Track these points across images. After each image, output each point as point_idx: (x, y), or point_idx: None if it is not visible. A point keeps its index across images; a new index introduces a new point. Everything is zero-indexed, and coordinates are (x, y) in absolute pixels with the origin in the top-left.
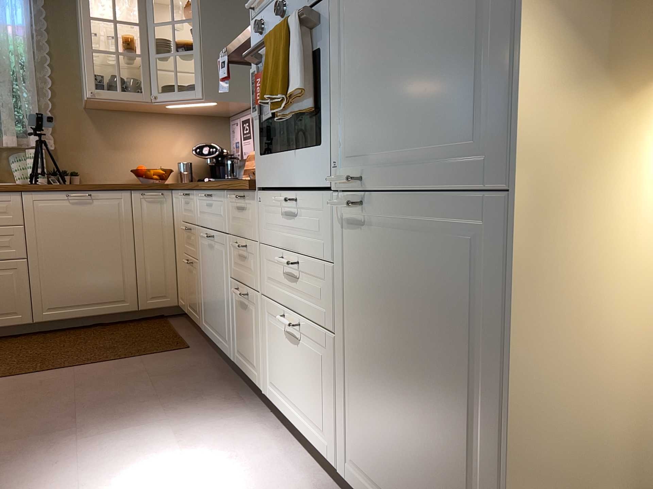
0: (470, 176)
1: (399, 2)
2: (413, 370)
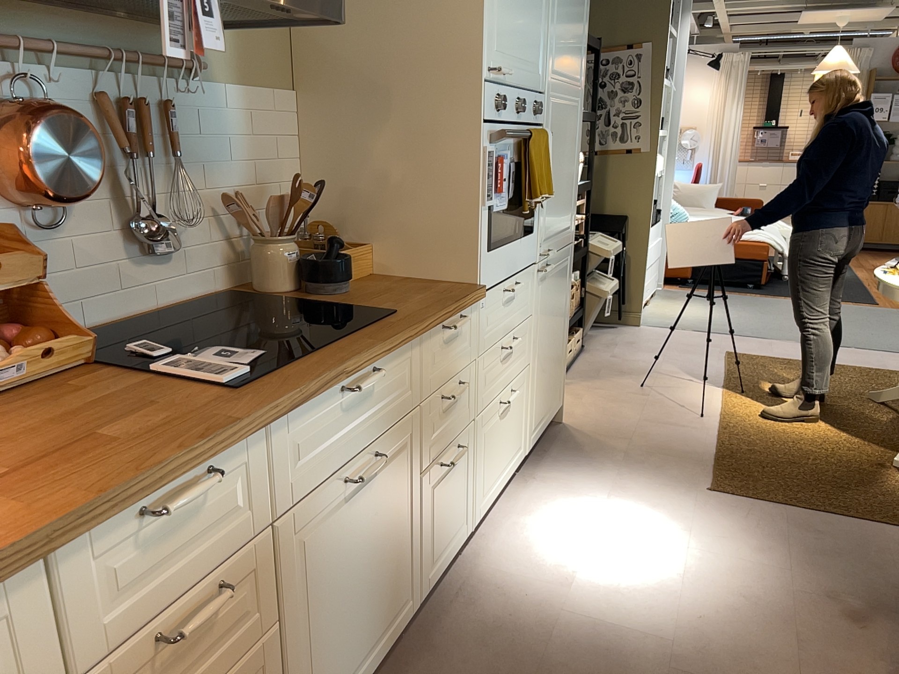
0: (567, 239)
1: (560, 158)
2: (552, 335)
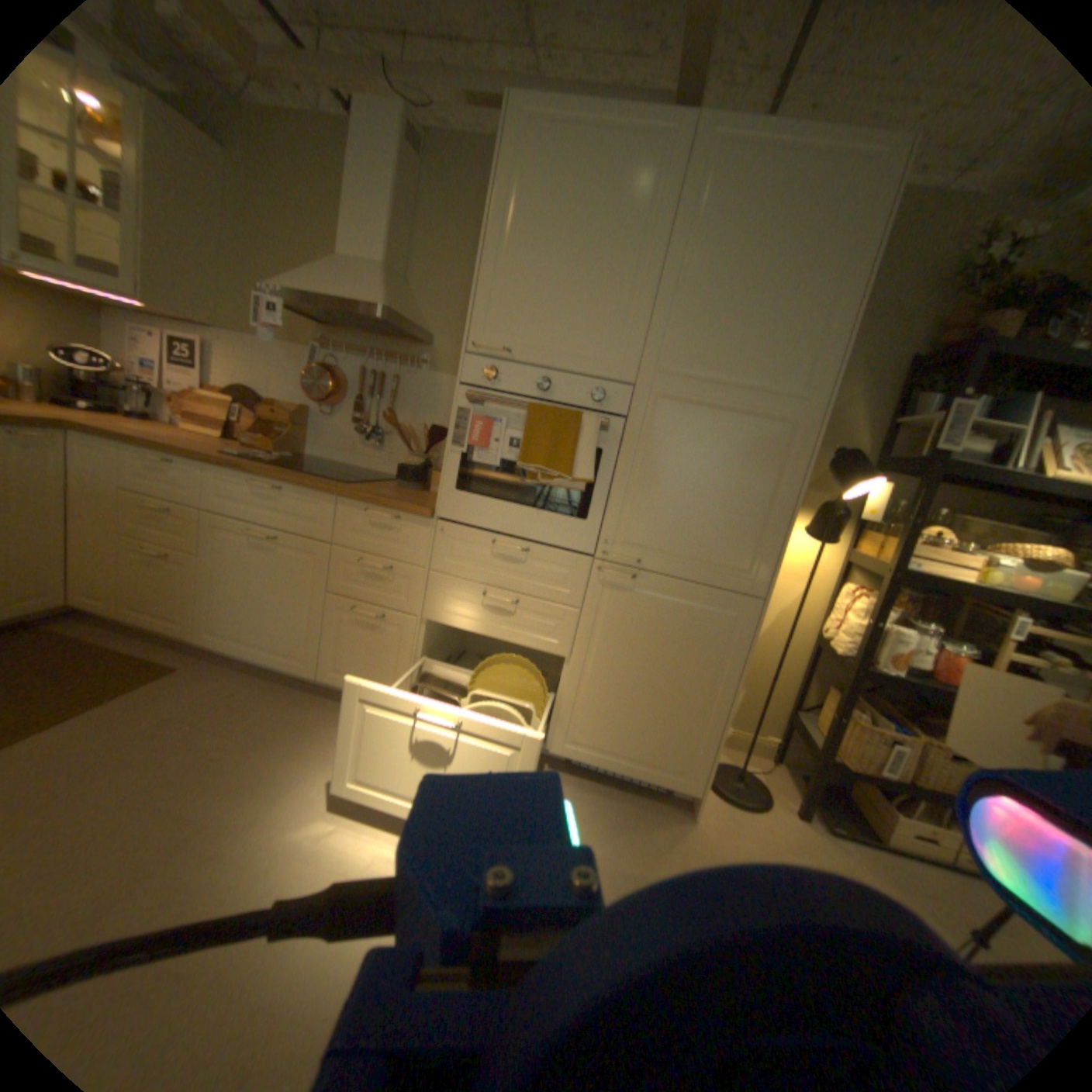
0: (732, 583)
1: (699, 468)
2: (657, 677)
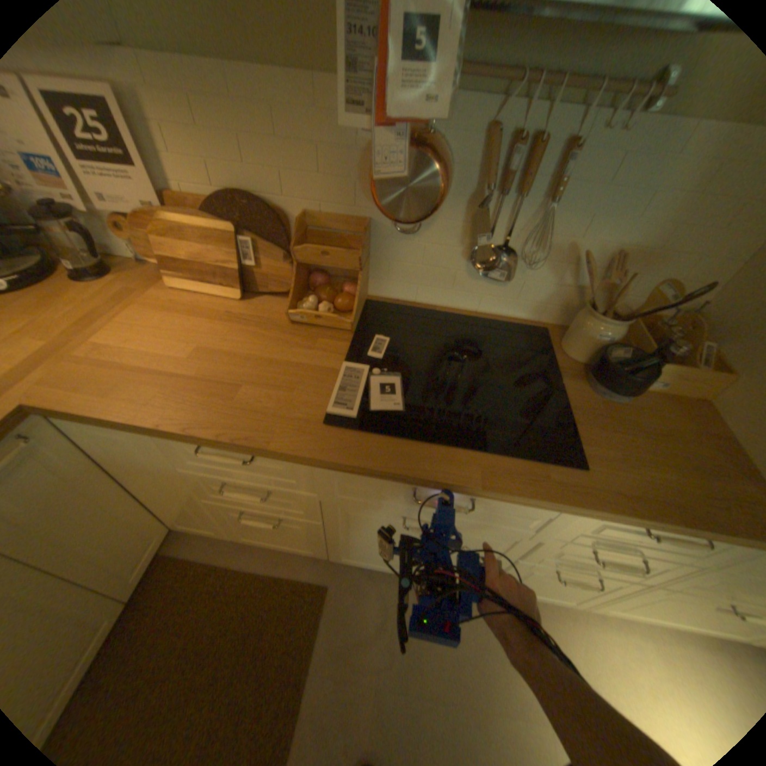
0: None
1: None
2: None
